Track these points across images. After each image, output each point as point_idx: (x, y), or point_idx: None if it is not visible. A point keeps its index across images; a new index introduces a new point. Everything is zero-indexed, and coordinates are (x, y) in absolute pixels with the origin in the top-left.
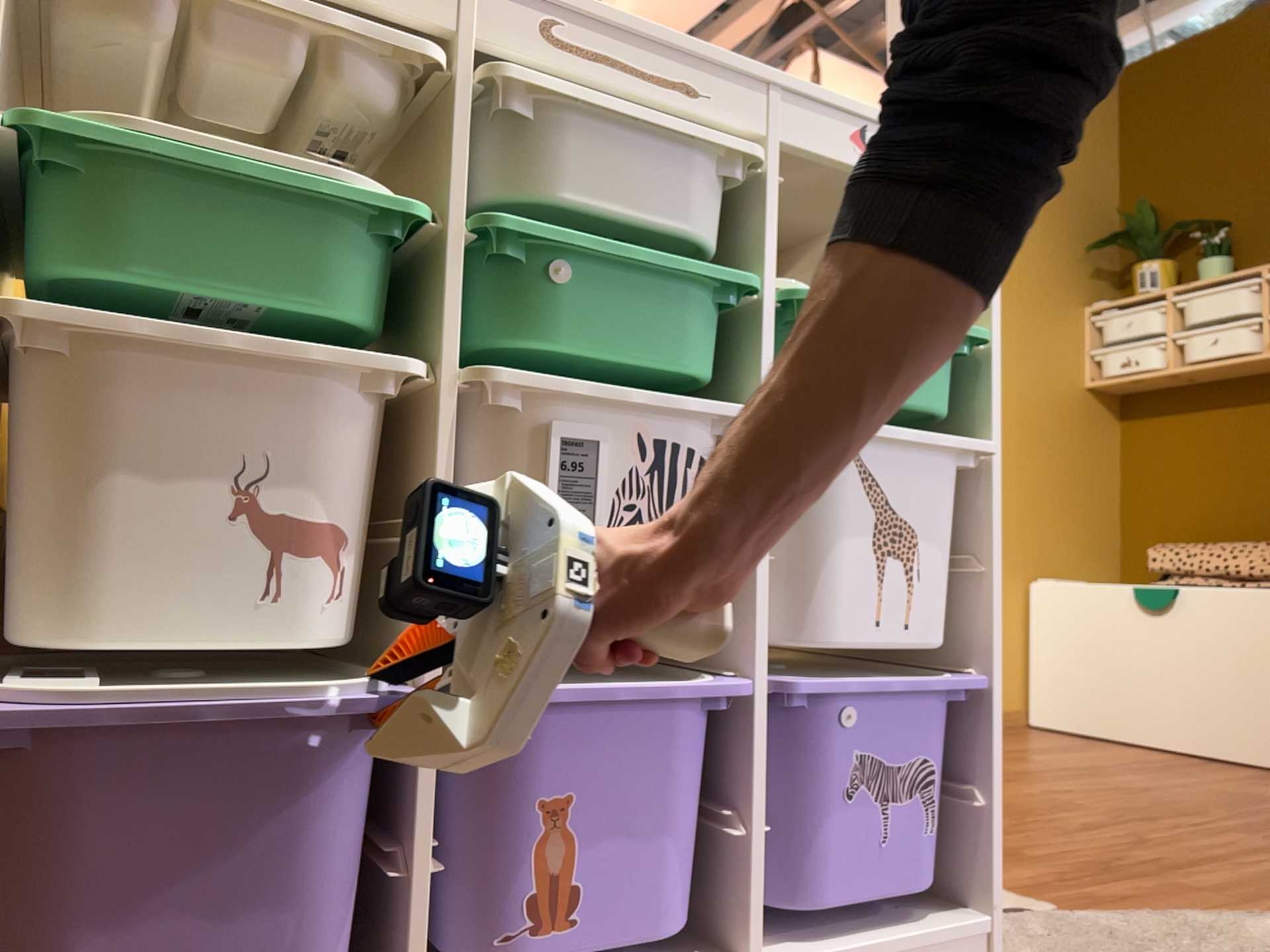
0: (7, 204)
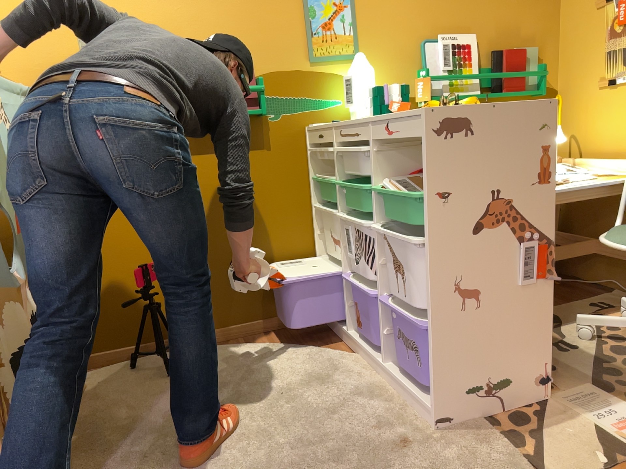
0: (315, 188)
